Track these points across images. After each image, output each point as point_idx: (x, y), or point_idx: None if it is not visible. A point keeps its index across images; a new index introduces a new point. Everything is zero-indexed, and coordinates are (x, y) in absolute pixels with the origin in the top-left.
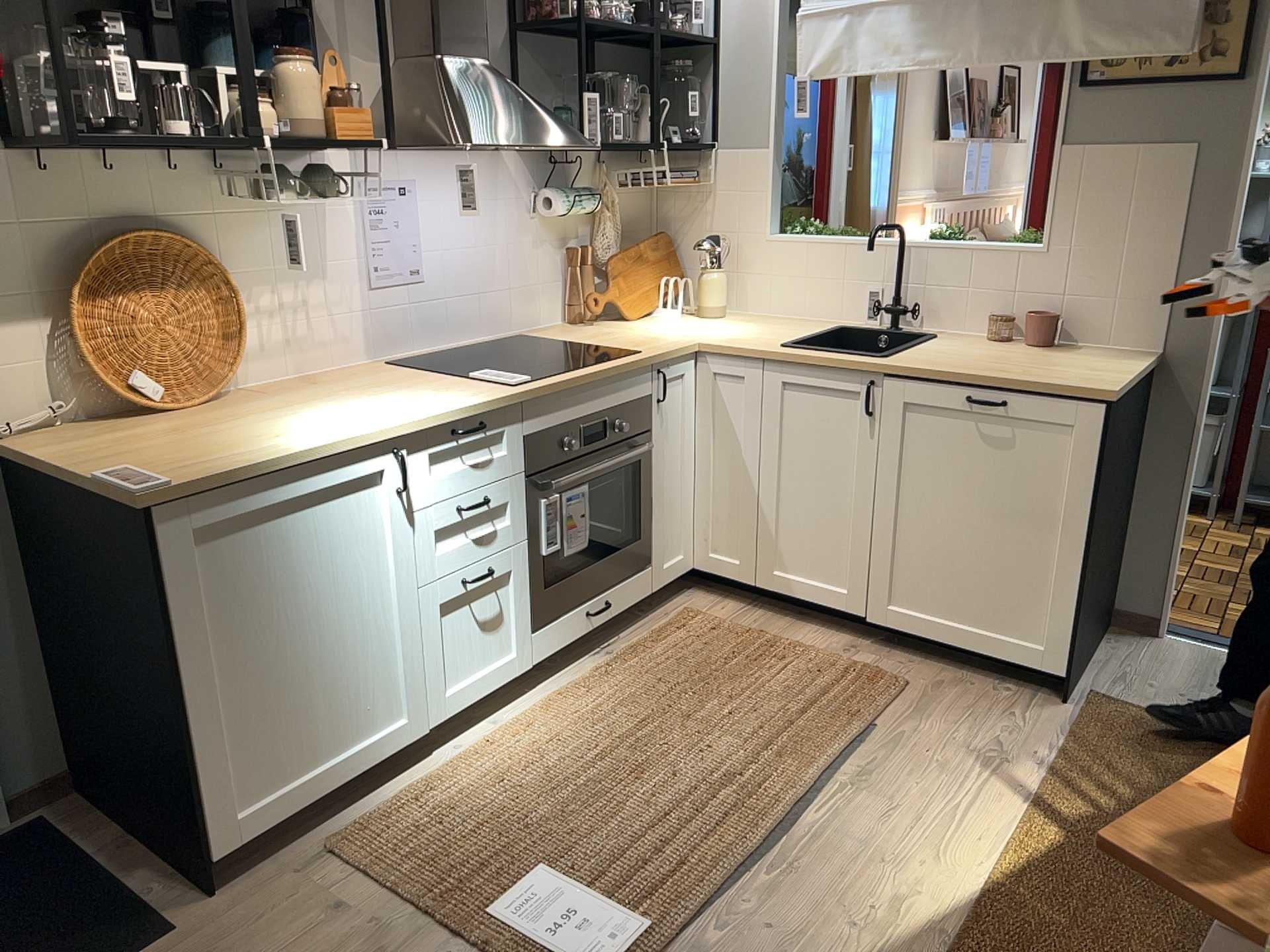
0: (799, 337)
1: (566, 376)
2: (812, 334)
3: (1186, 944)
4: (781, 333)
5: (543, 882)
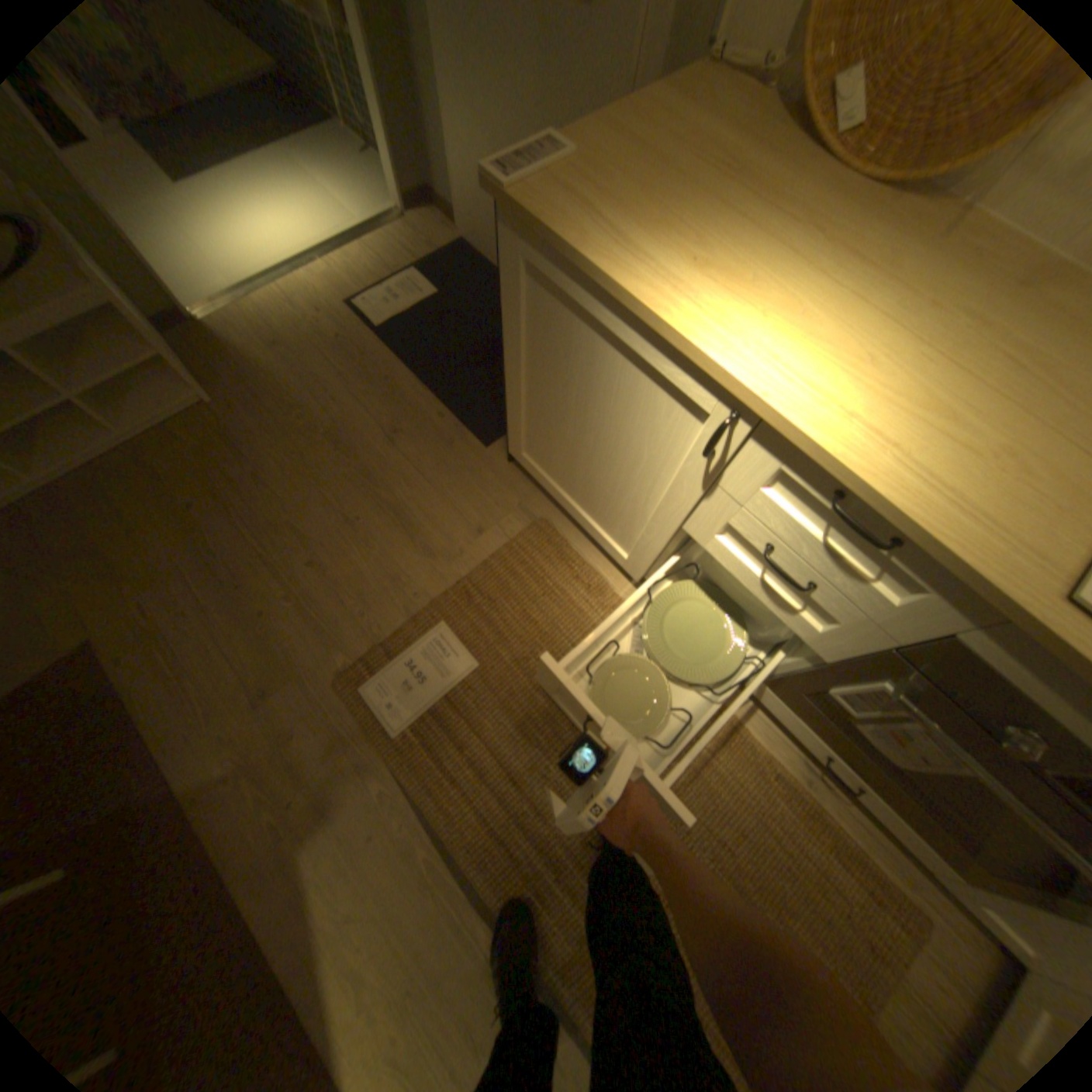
0: None
1: None
2: None
3: None
4: None
5: (462, 664)
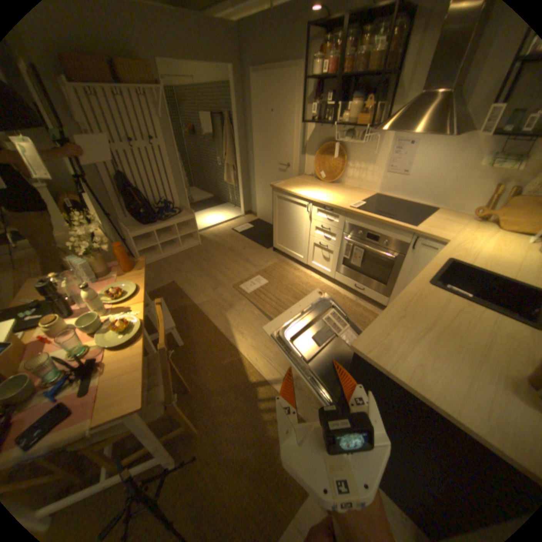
0: (490, 270)
1: (366, 213)
2: (499, 275)
3: (205, 387)
4: (501, 267)
5: (263, 282)
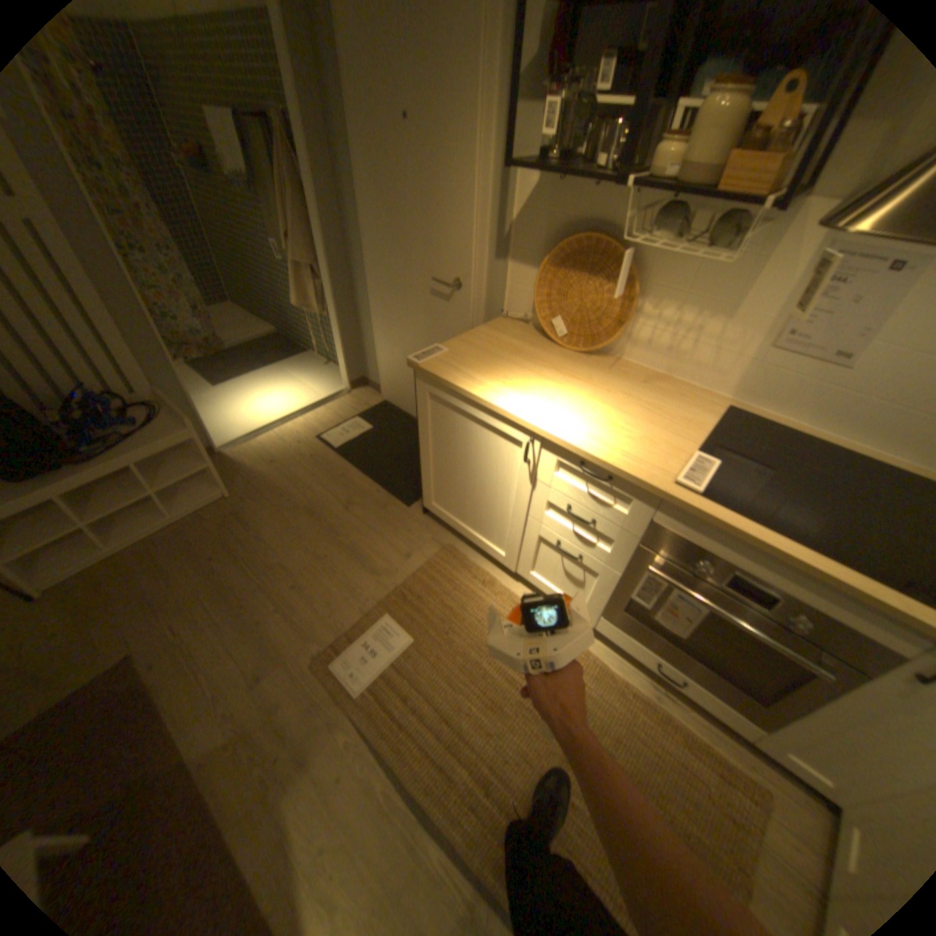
0: None
1: (745, 525)
2: None
3: None
4: None
5: (401, 642)
